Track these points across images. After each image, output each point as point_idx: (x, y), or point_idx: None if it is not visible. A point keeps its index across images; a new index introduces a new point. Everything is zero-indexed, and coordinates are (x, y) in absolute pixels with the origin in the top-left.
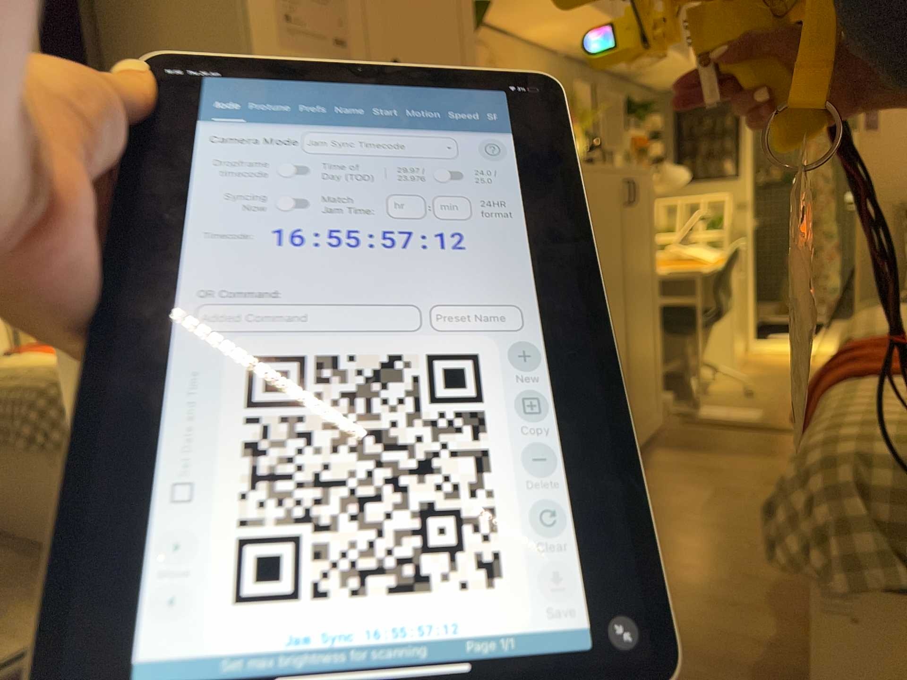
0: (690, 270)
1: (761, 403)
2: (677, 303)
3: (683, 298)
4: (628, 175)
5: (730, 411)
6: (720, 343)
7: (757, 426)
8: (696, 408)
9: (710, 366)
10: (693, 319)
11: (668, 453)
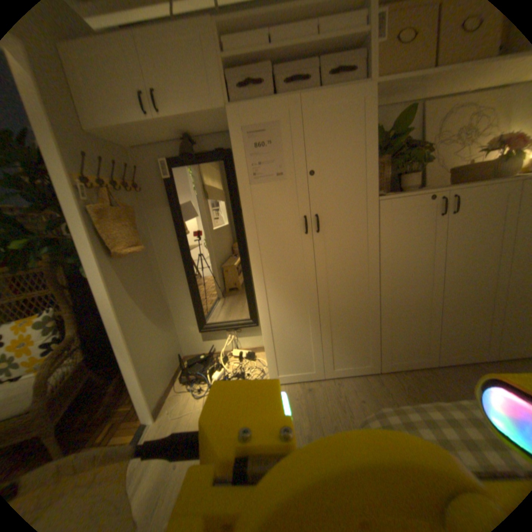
0: None
1: None
2: None
3: None
4: None
5: None
6: None
7: None
8: None
9: None
10: None
11: None
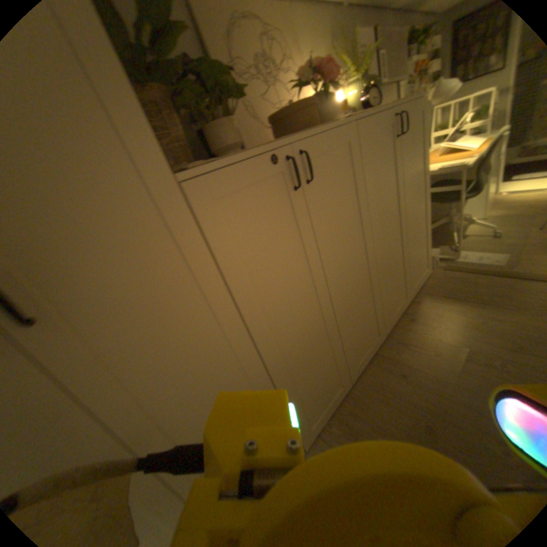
0: (458, 165)
1: (509, 246)
2: (446, 190)
3: (452, 186)
4: (402, 105)
5: (484, 256)
6: (478, 199)
7: (506, 274)
8: (457, 253)
9: (470, 215)
10: (459, 195)
11: (433, 305)
